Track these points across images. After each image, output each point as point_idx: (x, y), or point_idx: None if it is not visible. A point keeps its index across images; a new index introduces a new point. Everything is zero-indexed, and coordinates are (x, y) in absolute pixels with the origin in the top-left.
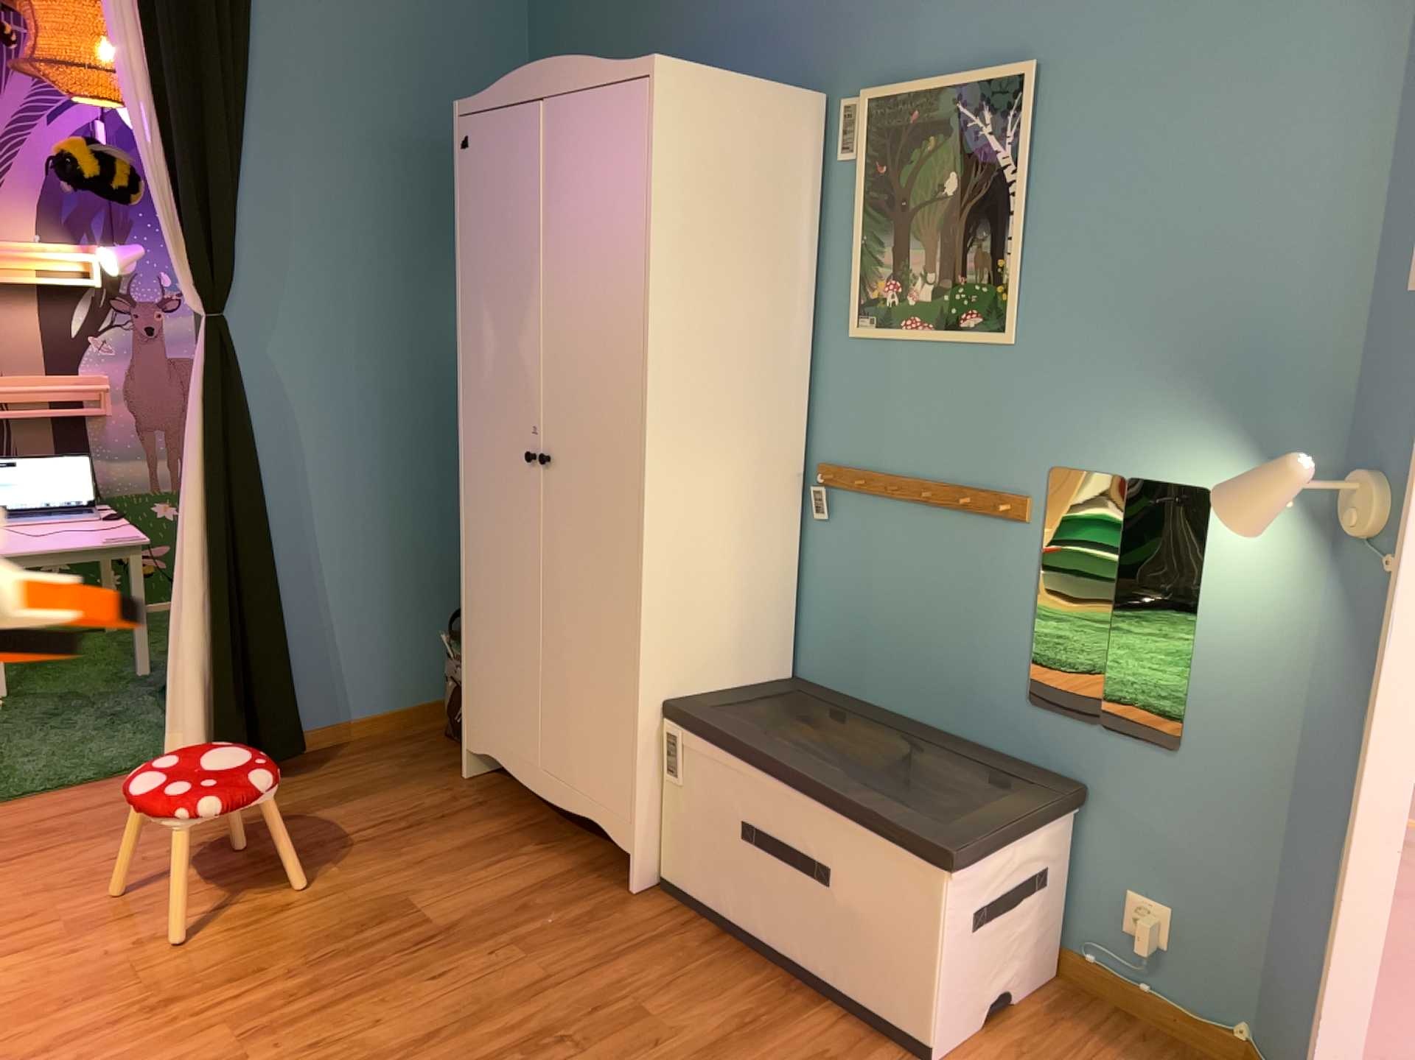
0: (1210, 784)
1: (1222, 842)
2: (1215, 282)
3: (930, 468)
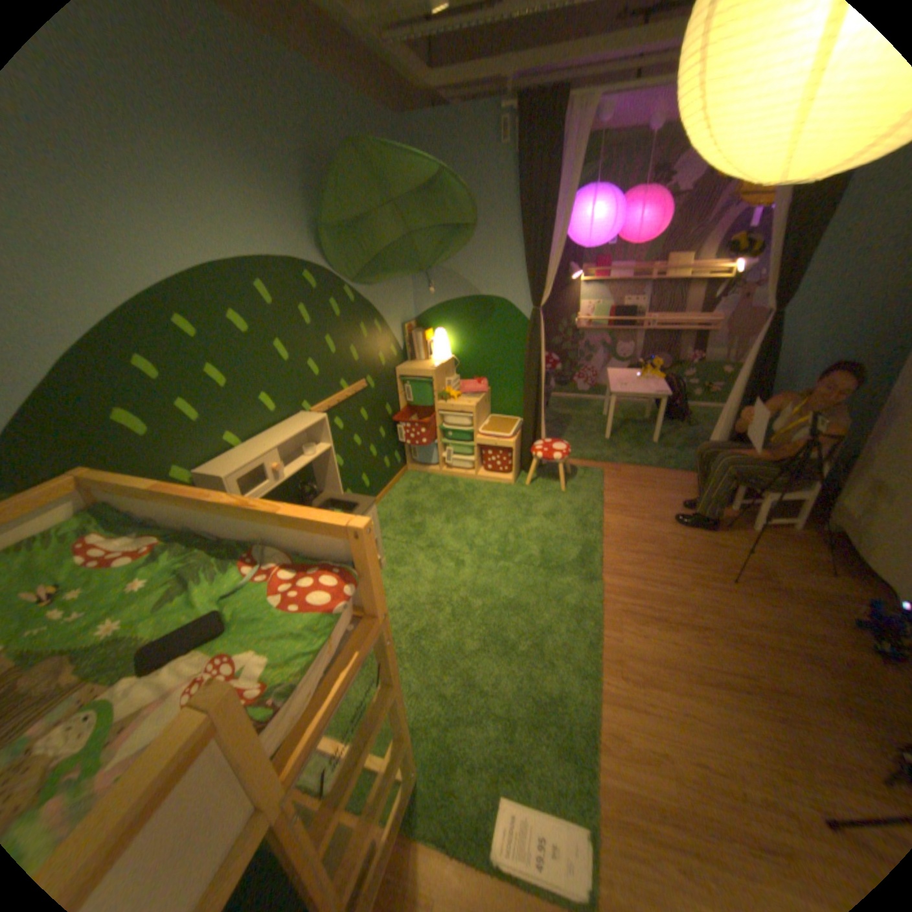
0: None
1: None
2: None
3: None
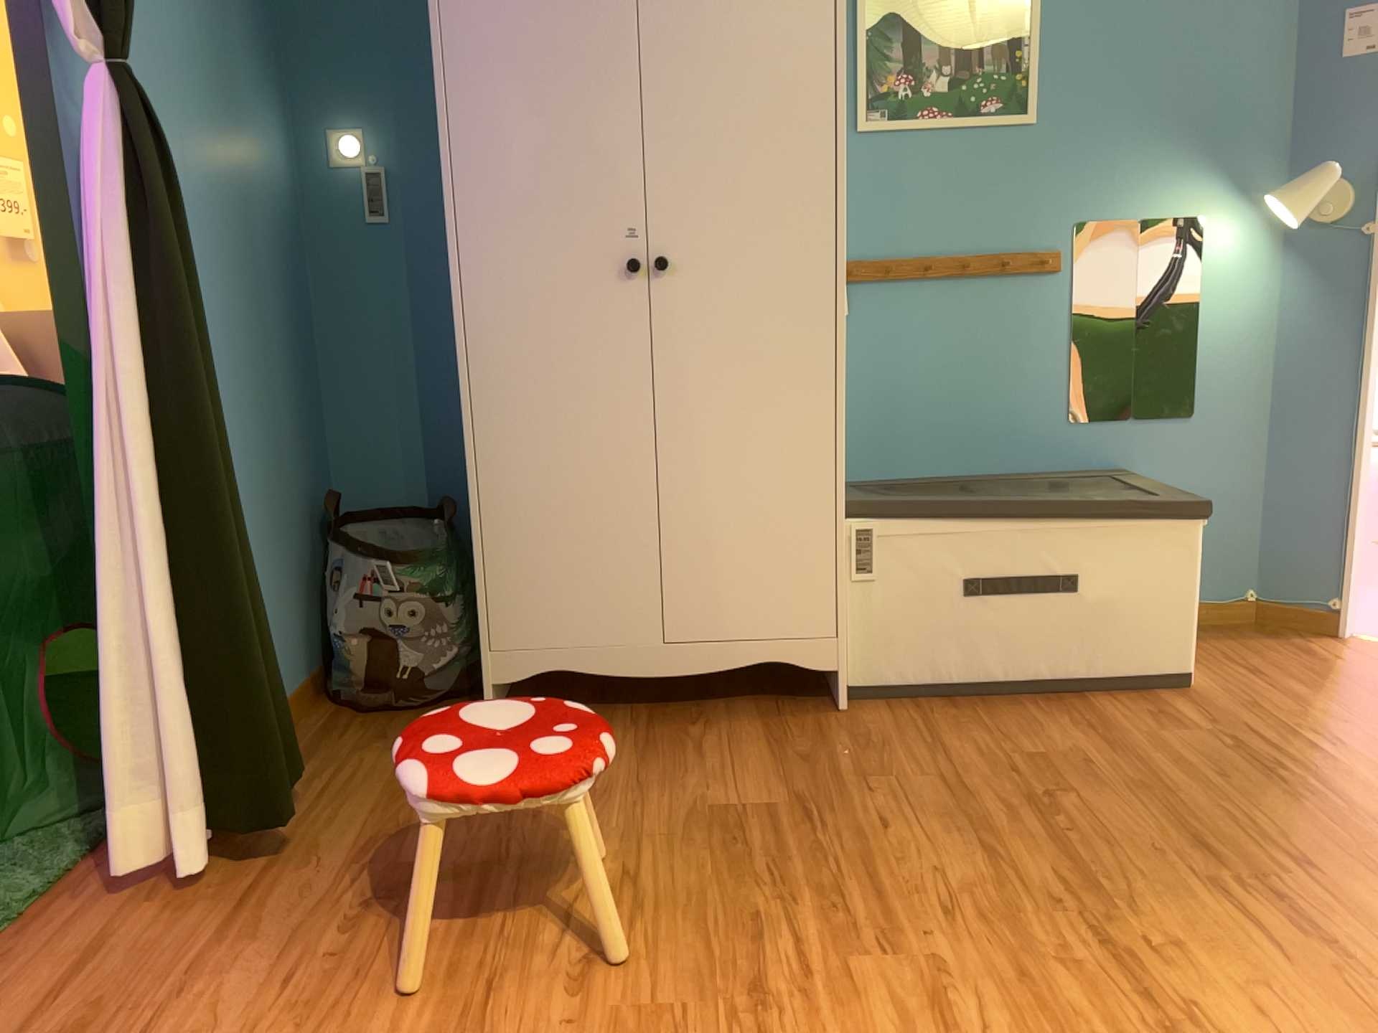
0: (1216, 433)
1: (1227, 471)
2: (1195, 63)
3: (957, 244)
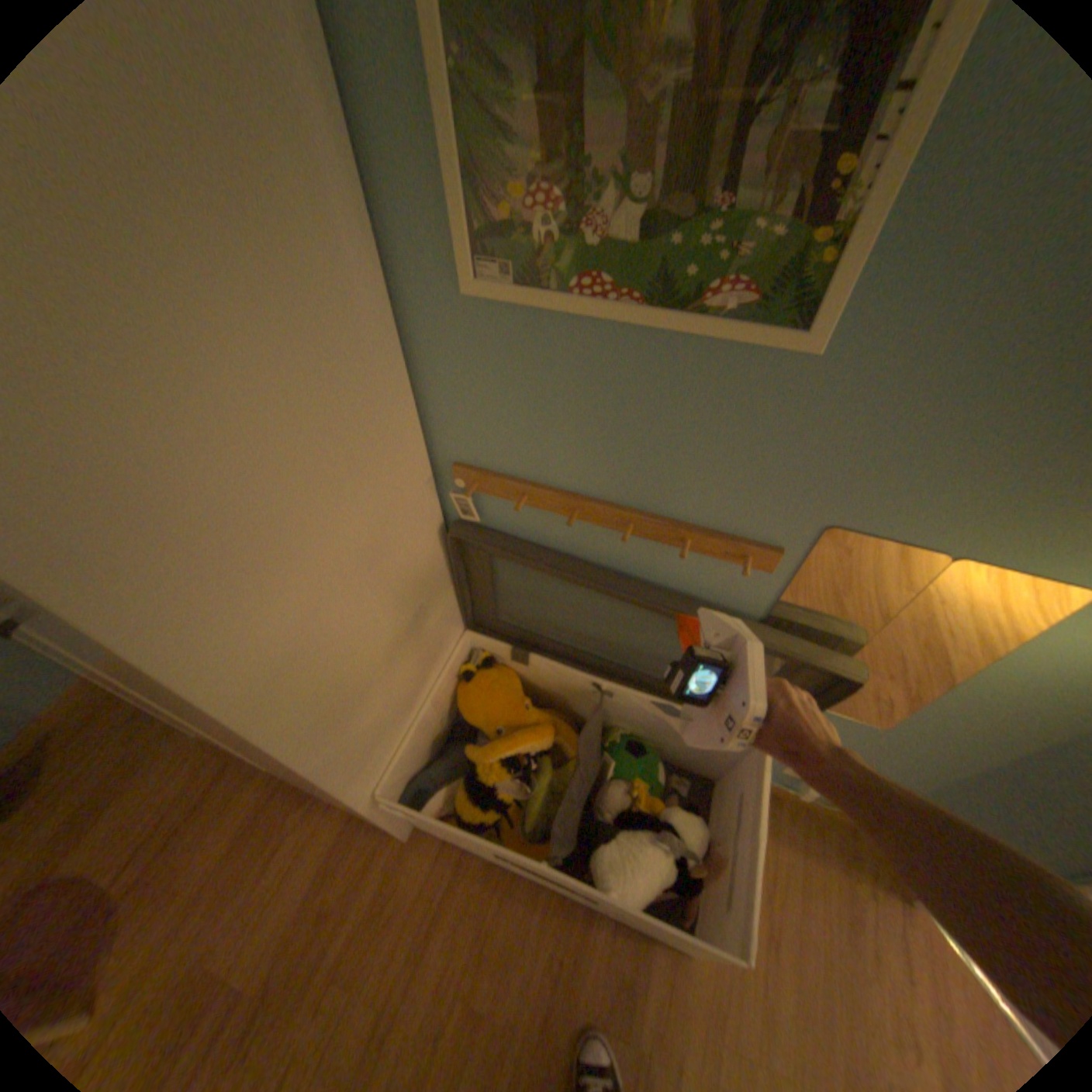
0: (912, 749)
1: (902, 769)
2: None
3: (629, 493)
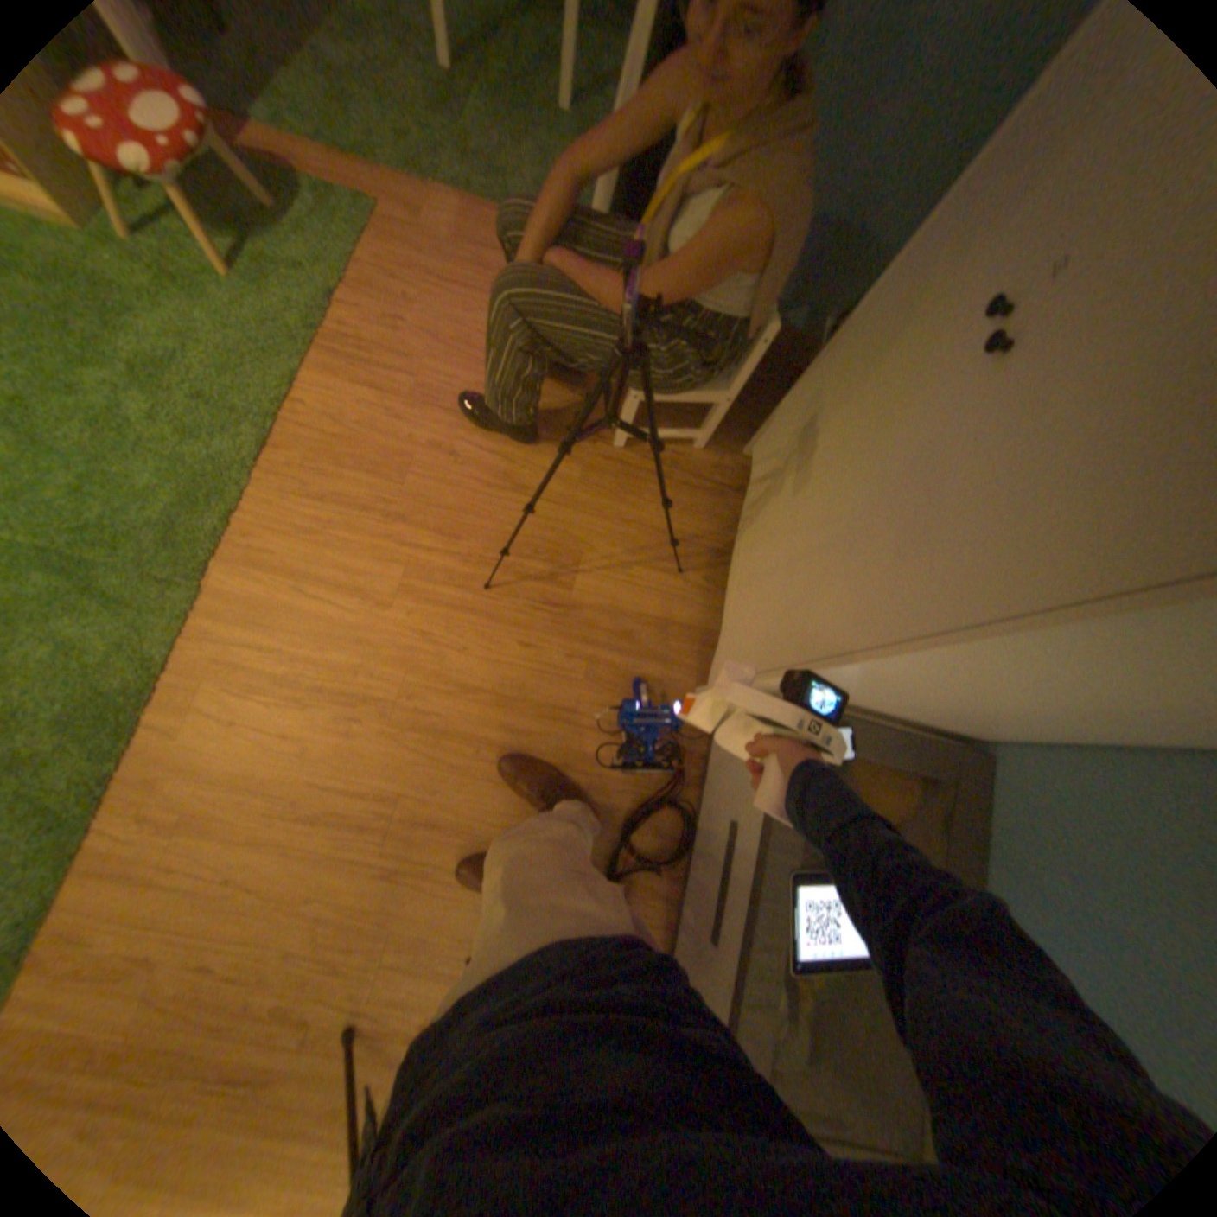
0: None
1: None
2: None
3: None
